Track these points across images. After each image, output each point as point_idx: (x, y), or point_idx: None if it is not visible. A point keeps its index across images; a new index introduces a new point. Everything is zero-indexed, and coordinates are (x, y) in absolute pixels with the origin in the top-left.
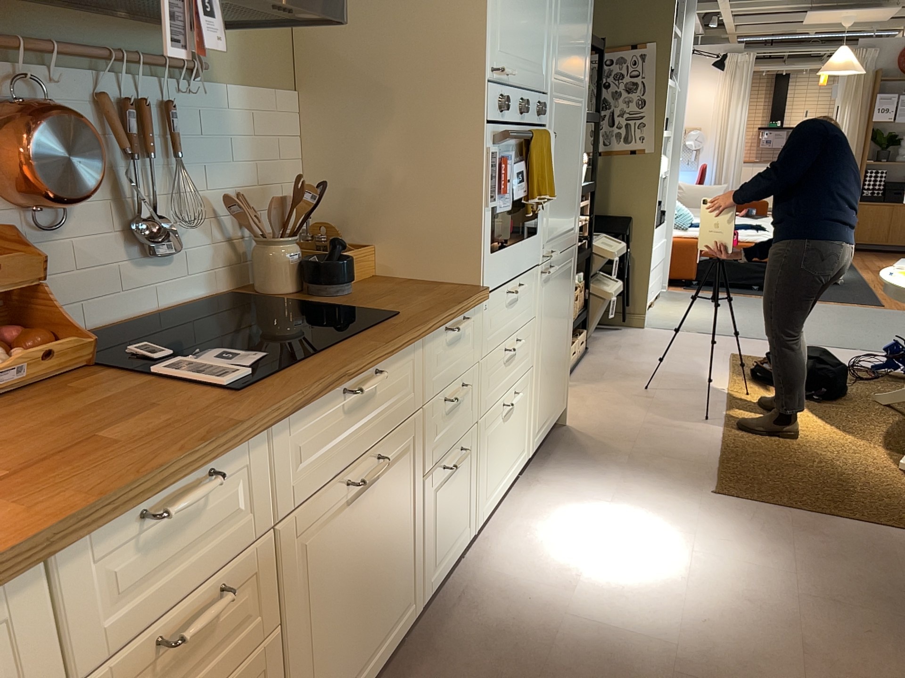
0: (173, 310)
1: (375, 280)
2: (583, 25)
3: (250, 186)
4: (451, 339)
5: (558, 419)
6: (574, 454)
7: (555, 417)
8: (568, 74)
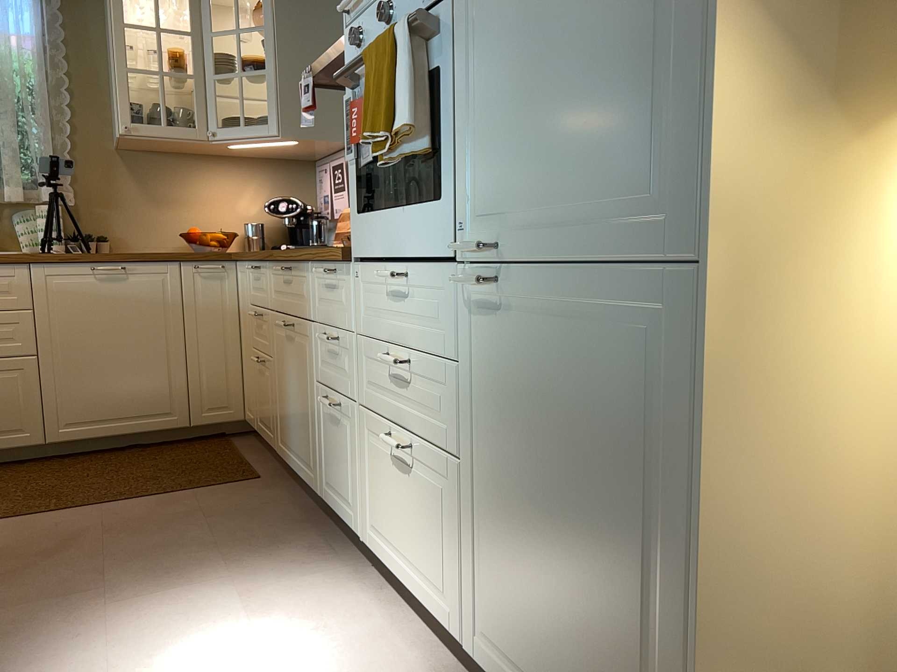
0: None
1: None
2: None
3: None
4: (330, 284)
5: None
6: None
7: None
8: None
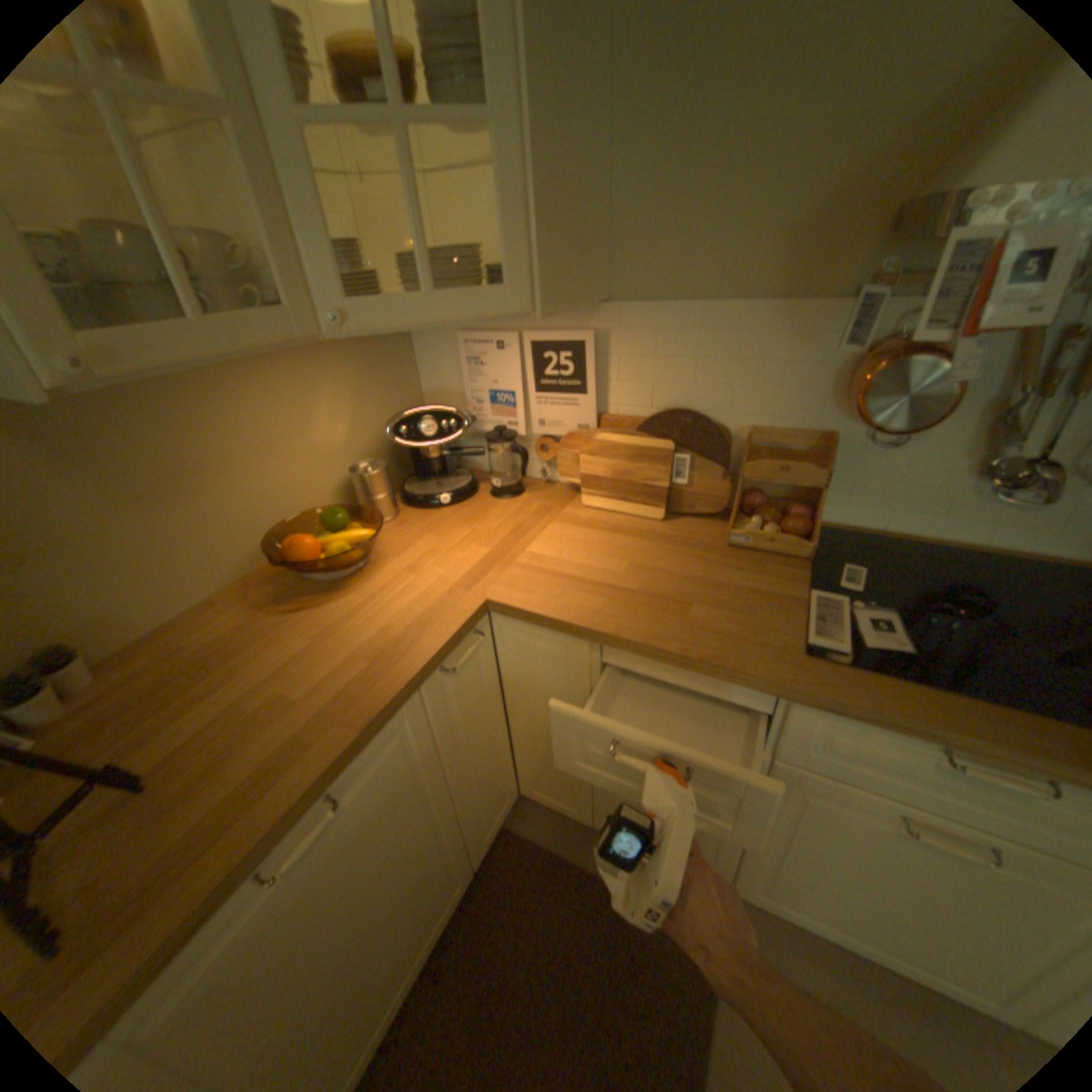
0: (1007, 555)
1: None
2: None
3: None
4: None
5: None
6: None
7: None
8: None
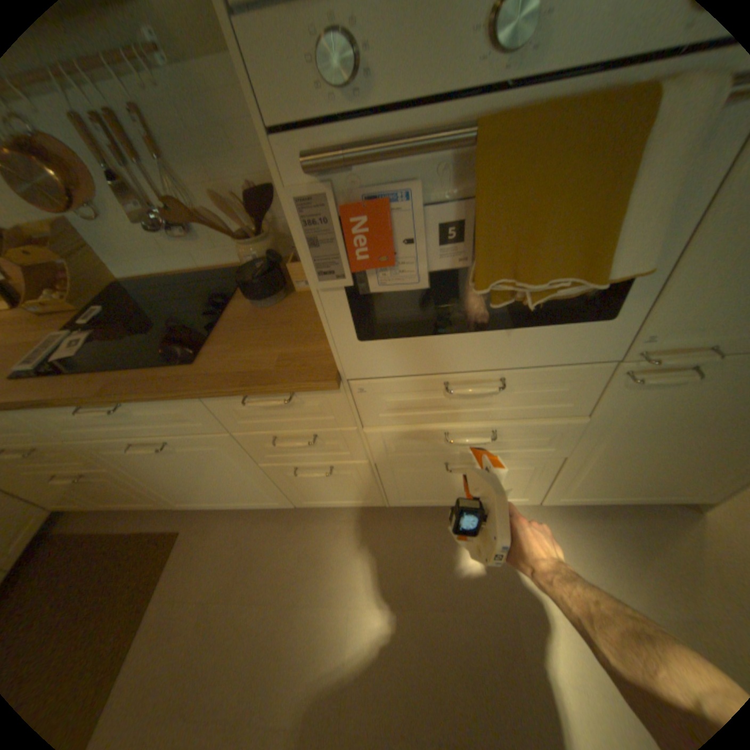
0: (209, 269)
1: None
2: None
3: (260, 172)
4: (269, 403)
5: (665, 504)
6: (632, 546)
7: (654, 501)
8: None
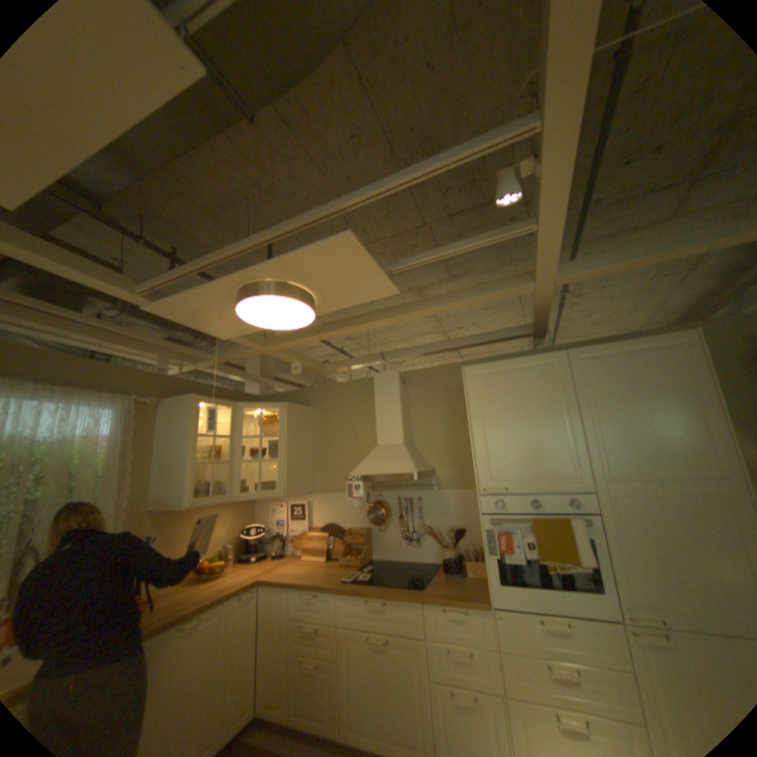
0: (419, 565)
1: (485, 582)
2: (681, 432)
3: (457, 527)
4: (454, 620)
5: None
6: None
7: None
8: (647, 474)
